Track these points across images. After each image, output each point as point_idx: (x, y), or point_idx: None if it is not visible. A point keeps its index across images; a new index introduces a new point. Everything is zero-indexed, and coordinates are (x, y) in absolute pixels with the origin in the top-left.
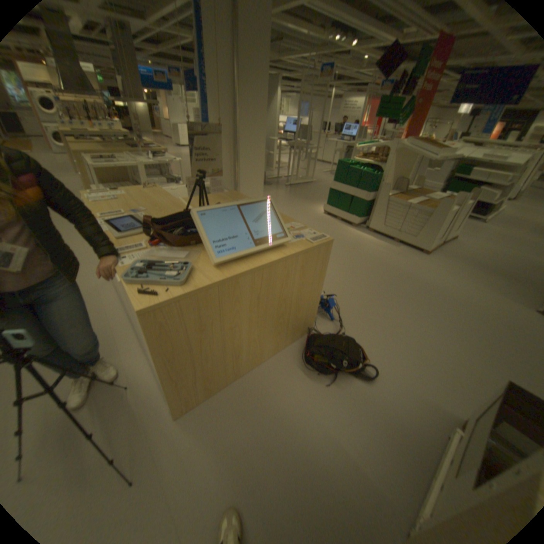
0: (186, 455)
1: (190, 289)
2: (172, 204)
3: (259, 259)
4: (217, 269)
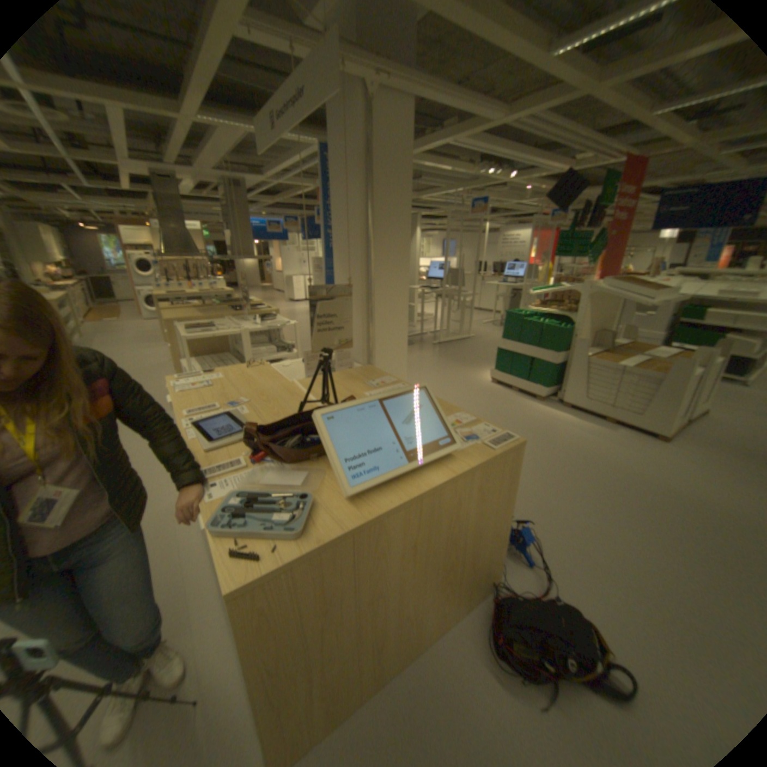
0: None
1: (309, 547)
2: (283, 389)
3: (413, 481)
4: (350, 502)
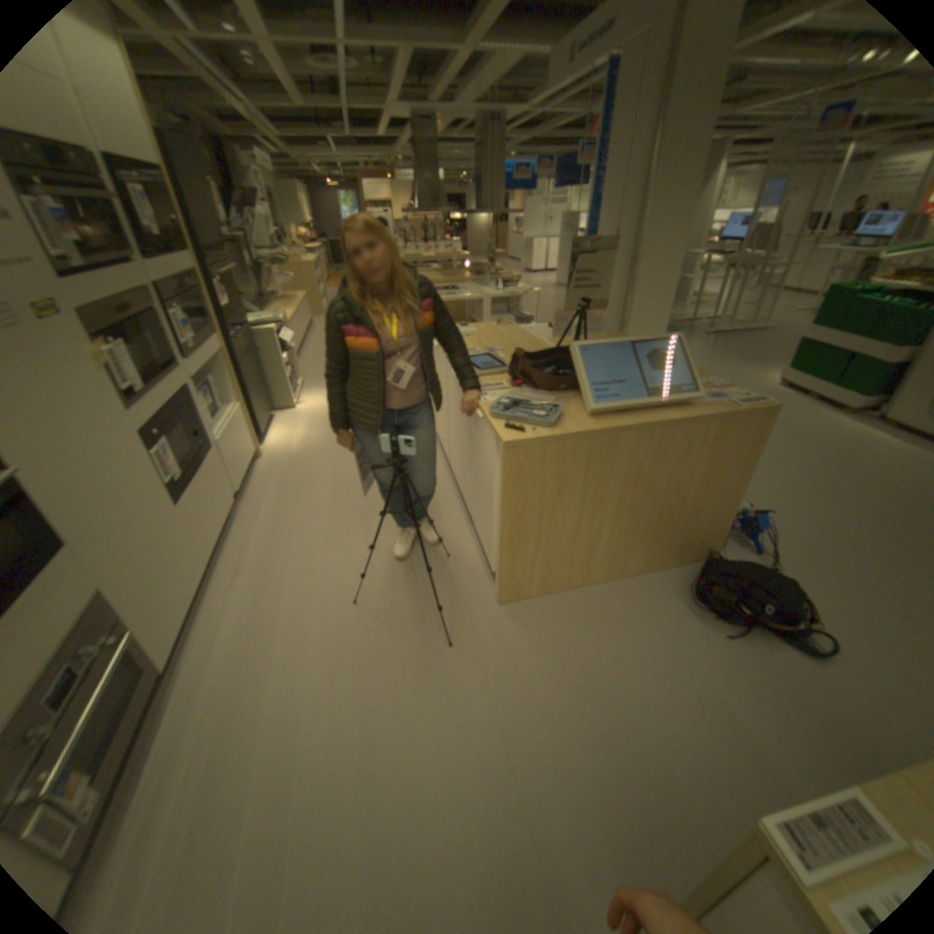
0: (511, 646)
1: (558, 436)
2: (532, 347)
3: (649, 418)
4: (591, 421)
